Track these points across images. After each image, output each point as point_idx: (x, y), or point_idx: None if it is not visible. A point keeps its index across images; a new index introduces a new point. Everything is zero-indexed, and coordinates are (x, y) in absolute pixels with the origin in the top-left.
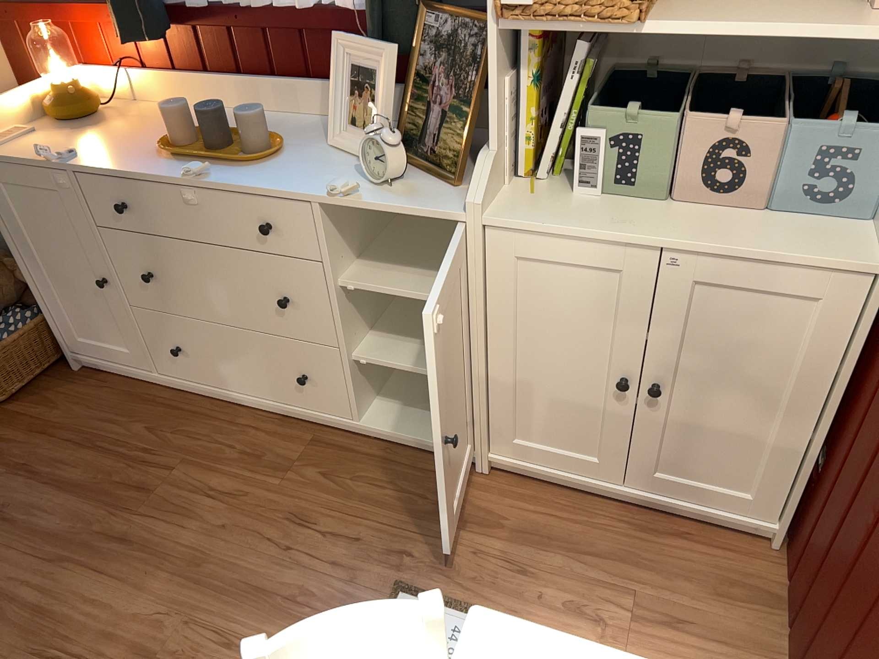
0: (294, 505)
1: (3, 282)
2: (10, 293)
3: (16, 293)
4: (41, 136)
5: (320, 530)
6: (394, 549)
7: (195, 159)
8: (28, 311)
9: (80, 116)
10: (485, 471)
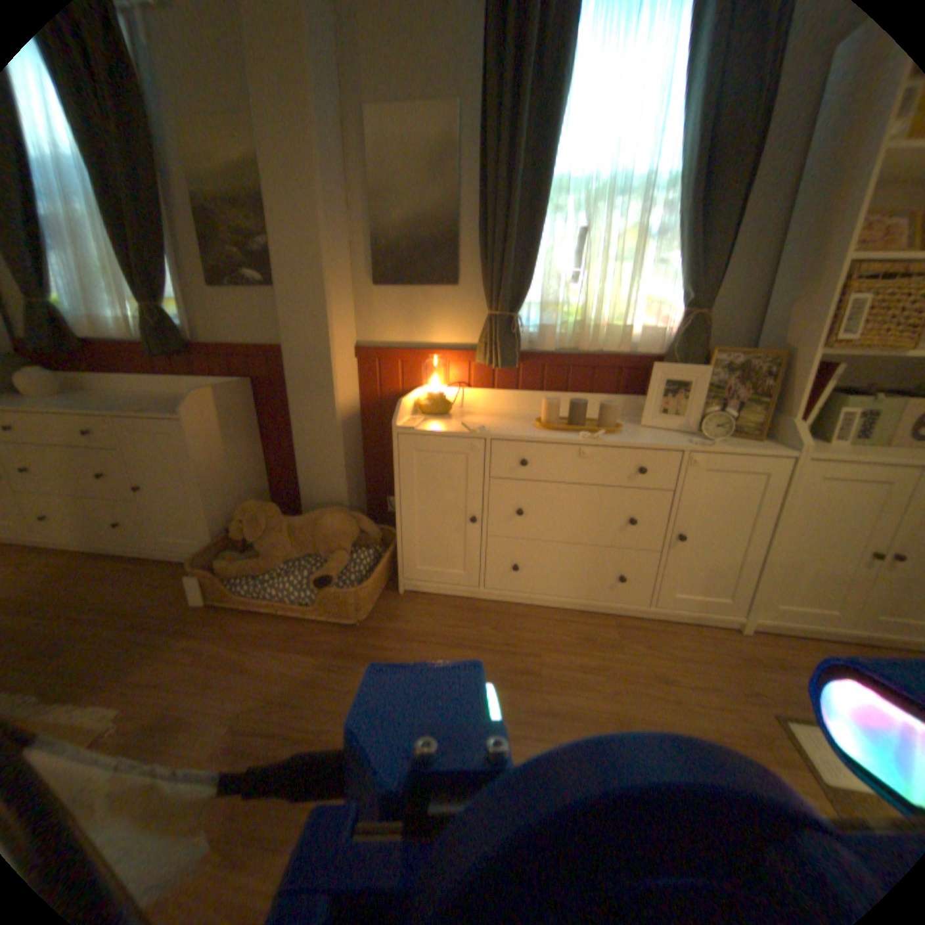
0: (650, 675)
1: (346, 527)
2: (350, 536)
3: (353, 535)
4: (421, 418)
5: (687, 691)
6: (751, 698)
7: (570, 428)
8: (360, 549)
9: (442, 408)
10: (749, 637)
